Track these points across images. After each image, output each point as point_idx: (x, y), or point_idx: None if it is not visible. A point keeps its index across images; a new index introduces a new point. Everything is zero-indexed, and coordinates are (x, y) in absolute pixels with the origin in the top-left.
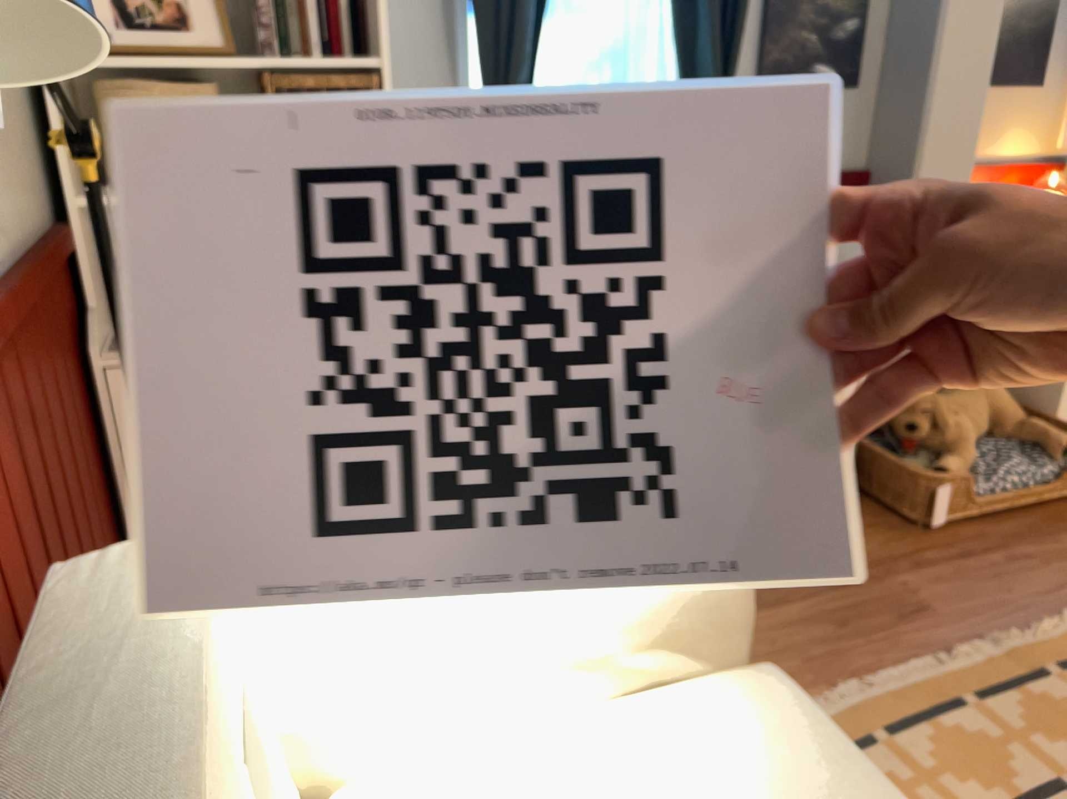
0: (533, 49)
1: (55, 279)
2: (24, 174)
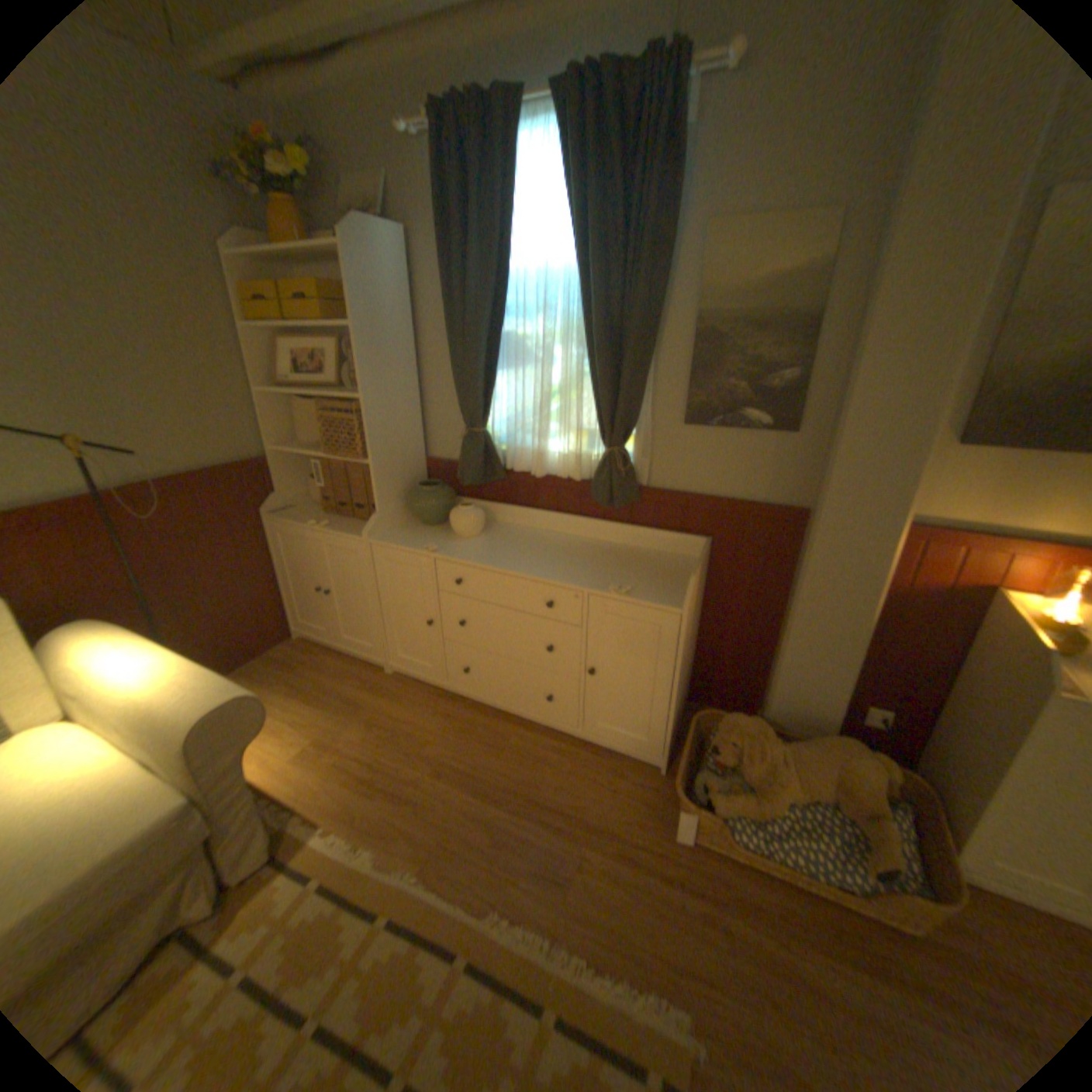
0: (486, 387)
1: (239, 479)
2: (228, 436)
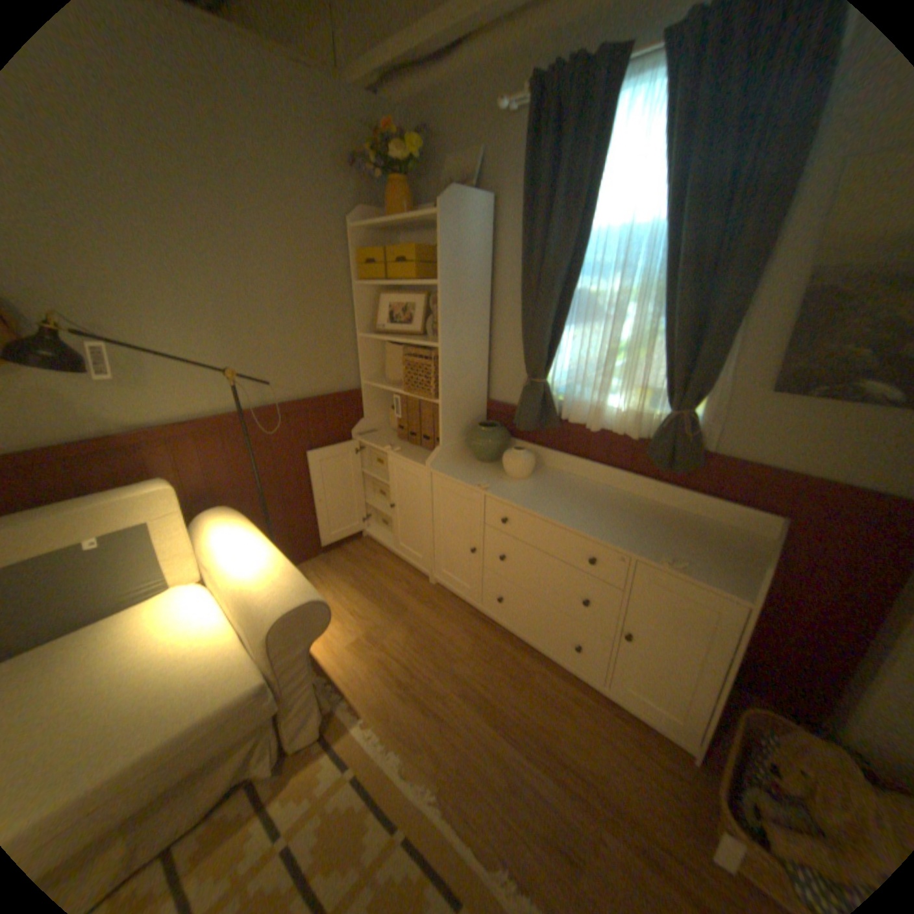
0: (552, 340)
1: (339, 406)
2: (335, 371)
